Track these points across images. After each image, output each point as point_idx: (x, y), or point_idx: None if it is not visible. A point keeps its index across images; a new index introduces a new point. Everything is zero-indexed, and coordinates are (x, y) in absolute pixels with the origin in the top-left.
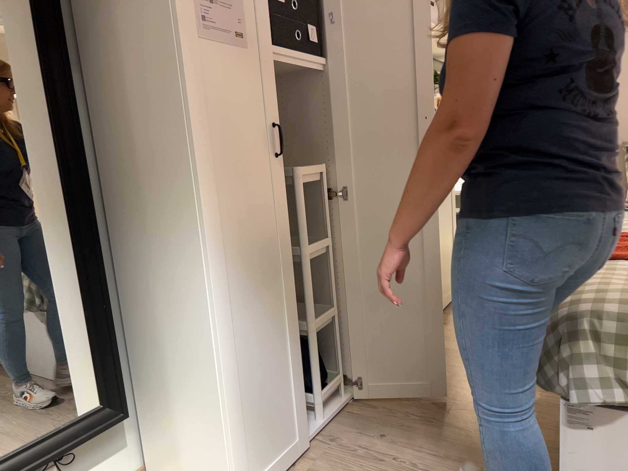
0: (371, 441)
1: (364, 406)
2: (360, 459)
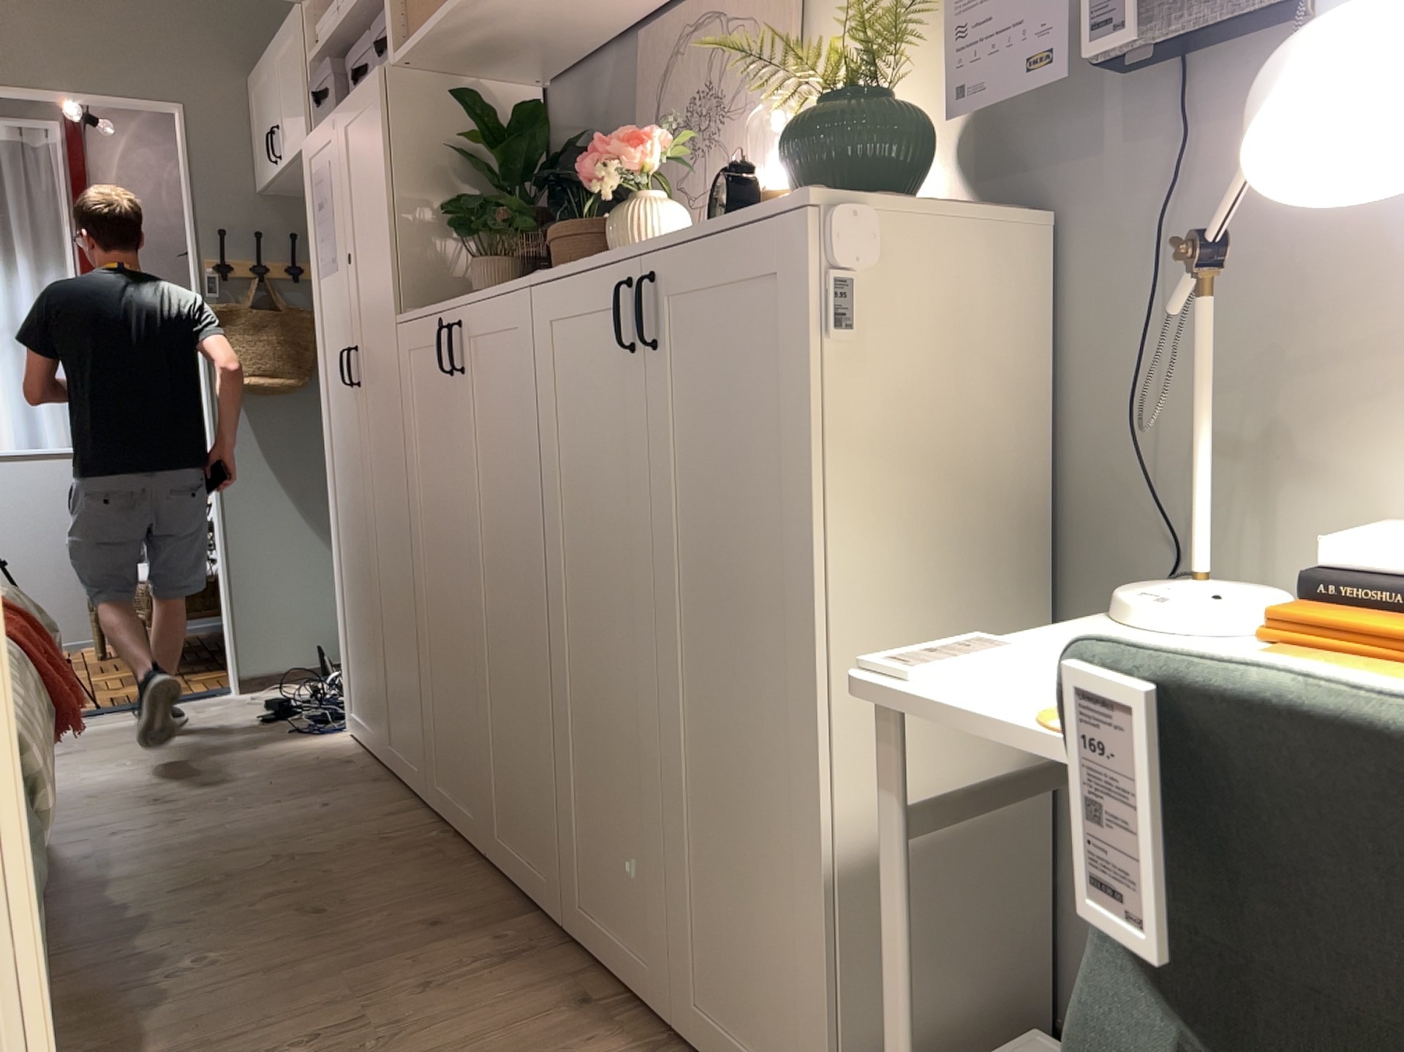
0: (334, 800)
1: (409, 812)
2: (319, 788)
